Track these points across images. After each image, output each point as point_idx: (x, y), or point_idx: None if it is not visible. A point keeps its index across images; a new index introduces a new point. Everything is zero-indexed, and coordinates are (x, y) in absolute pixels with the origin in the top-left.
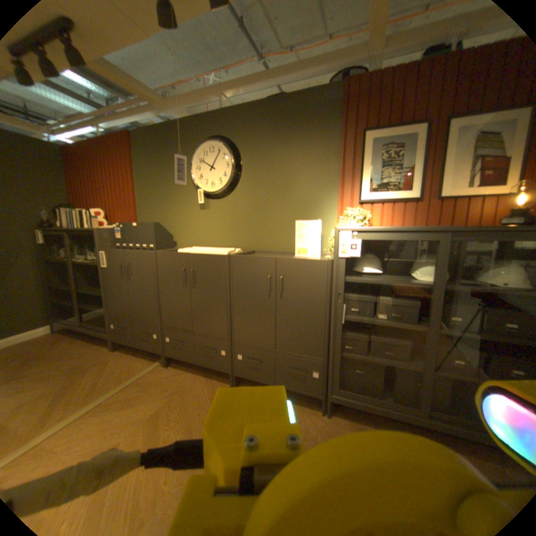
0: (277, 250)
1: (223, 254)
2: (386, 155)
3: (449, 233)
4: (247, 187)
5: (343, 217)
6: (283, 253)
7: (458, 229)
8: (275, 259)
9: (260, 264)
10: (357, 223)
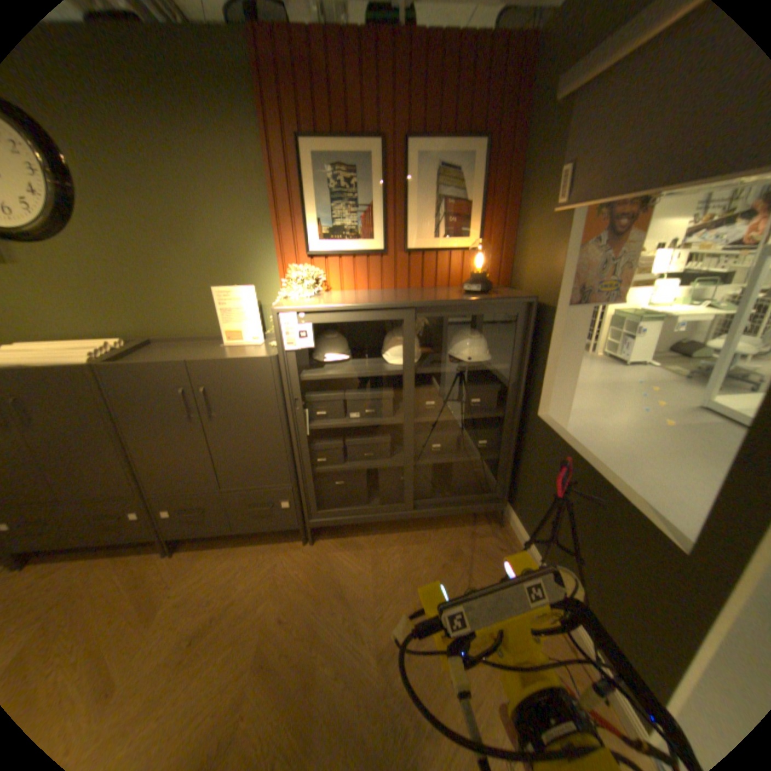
0: (193, 334)
1: (77, 364)
2: (333, 185)
3: (411, 311)
4: (100, 223)
5: (287, 282)
6: (205, 341)
7: (419, 306)
8: (184, 364)
9: (160, 376)
10: (307, 292)
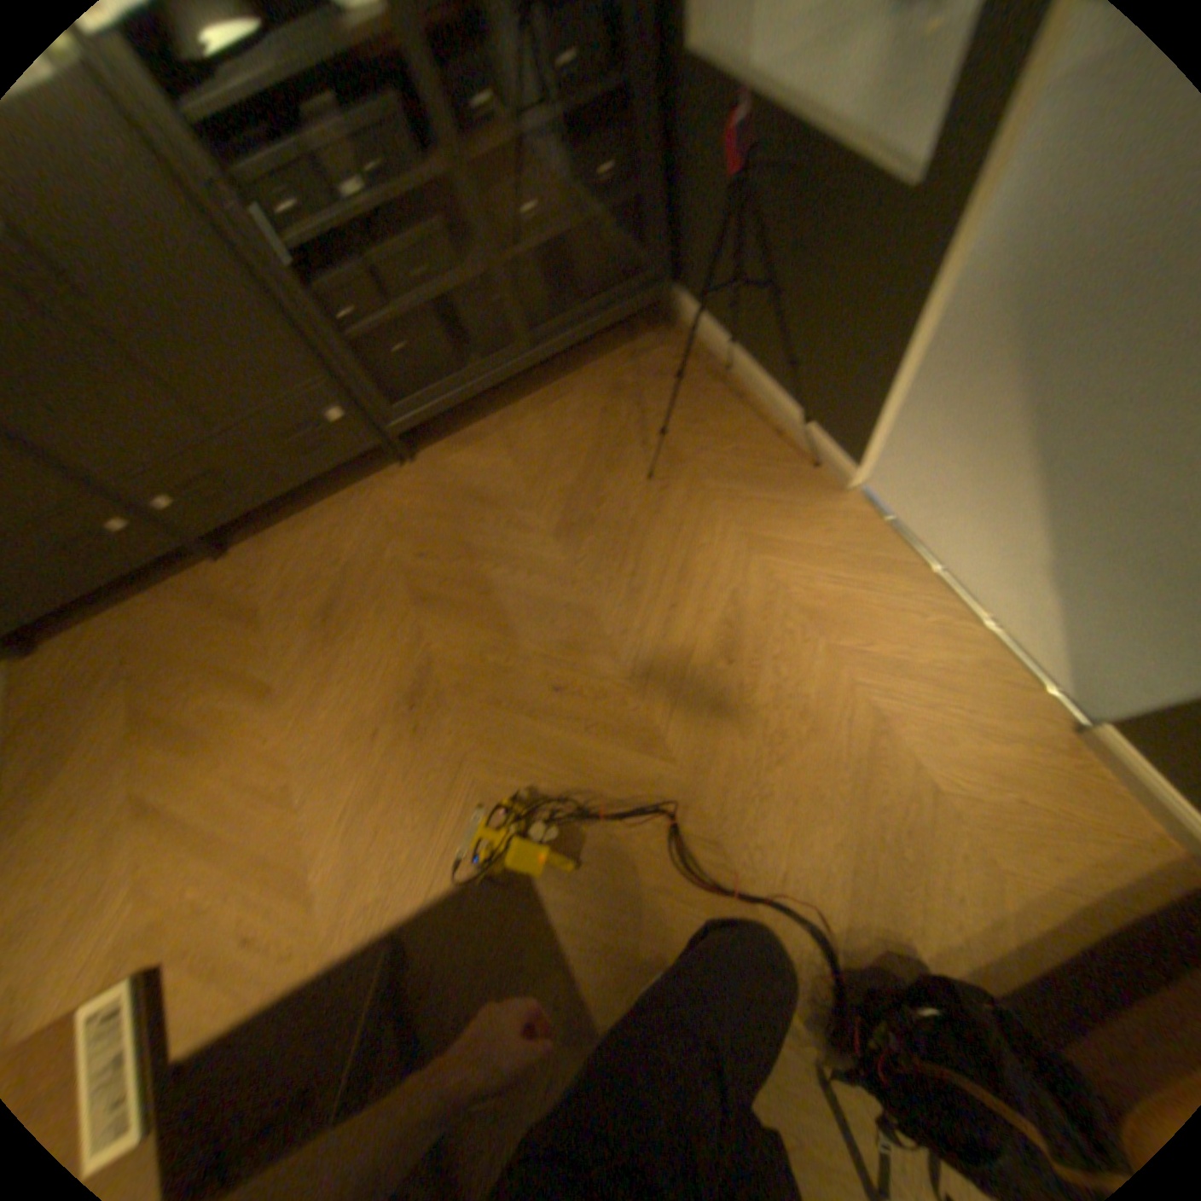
0: None
1: None
2: None
3: None
4: None
5: None
6: None
7: None
8: None
9: None
10: None
